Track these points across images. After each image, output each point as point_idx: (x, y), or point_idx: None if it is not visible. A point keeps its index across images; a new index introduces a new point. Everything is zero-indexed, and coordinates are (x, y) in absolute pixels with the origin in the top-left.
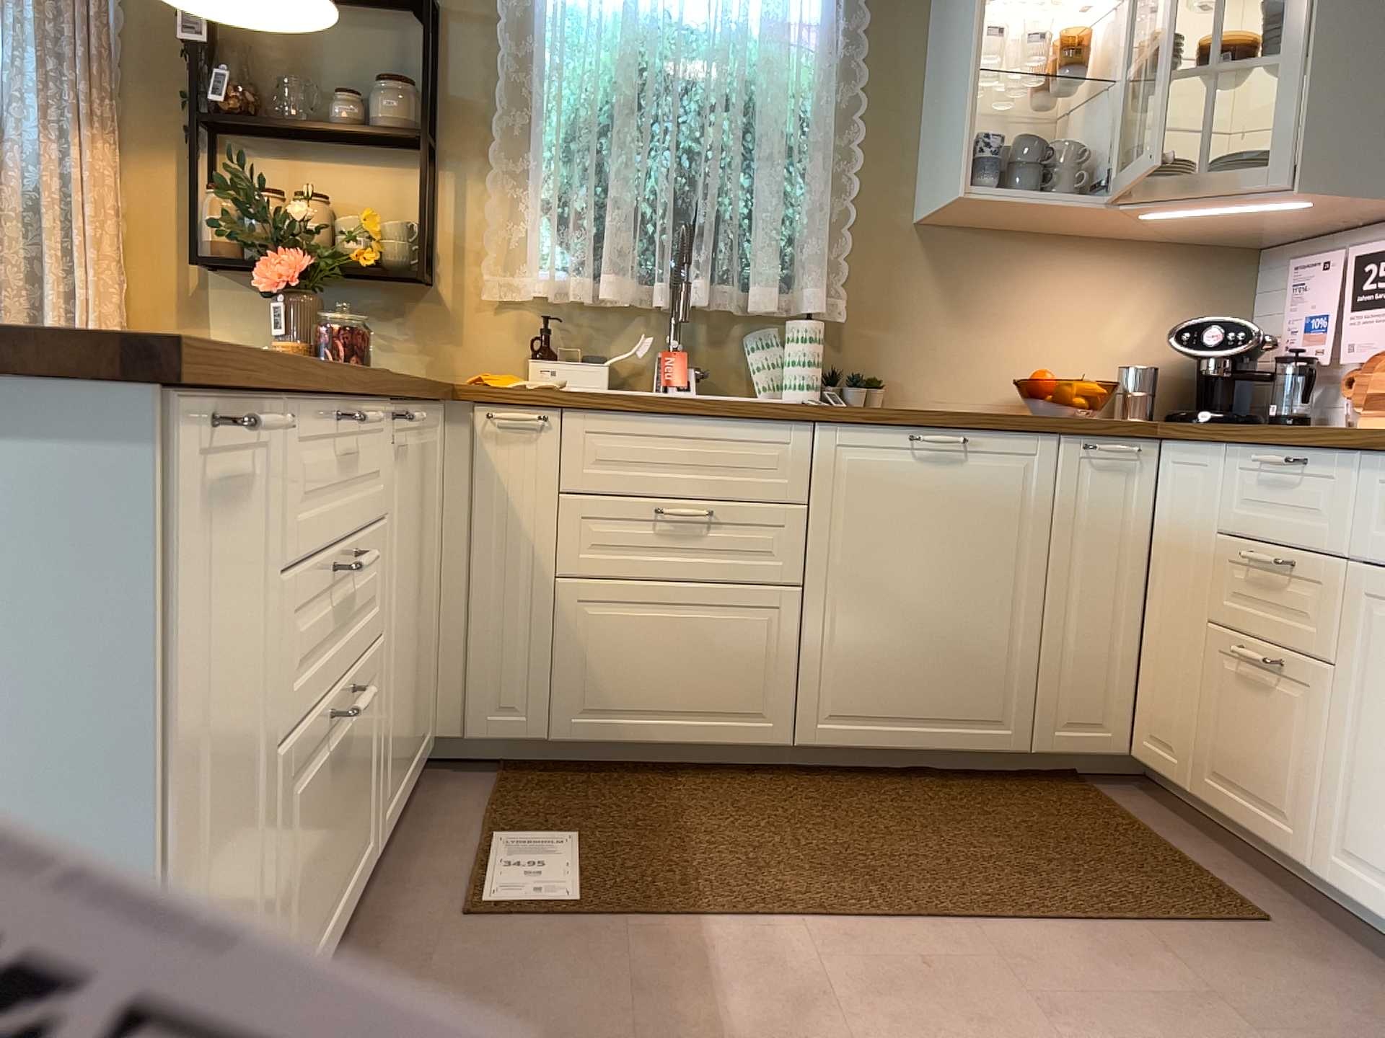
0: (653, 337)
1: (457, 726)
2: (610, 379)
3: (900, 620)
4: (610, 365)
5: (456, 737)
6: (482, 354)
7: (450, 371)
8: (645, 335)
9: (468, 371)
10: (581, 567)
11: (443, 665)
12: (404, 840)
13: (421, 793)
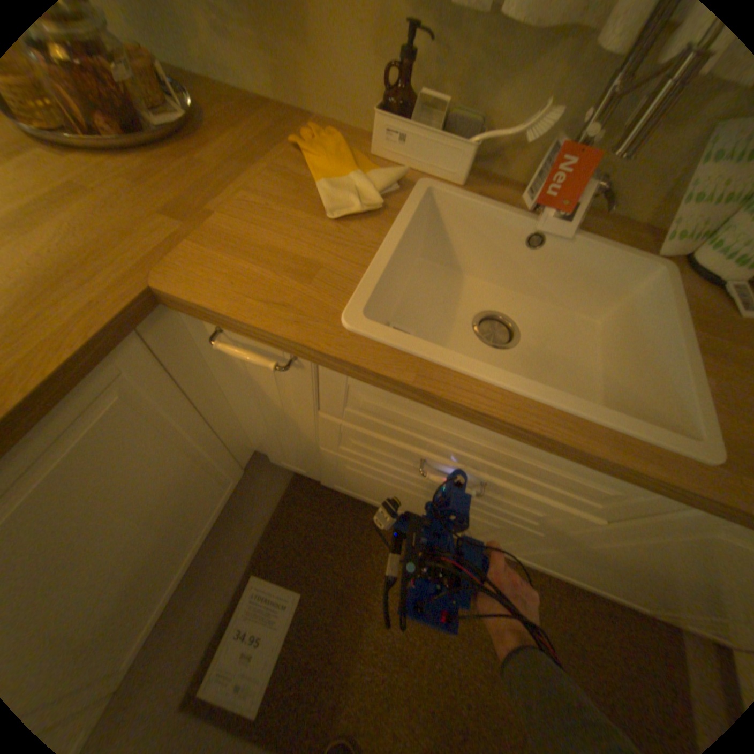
0: (565, 111)
1: (267, 454)
2: (478, 157)
3: (625, 578)
4: (486, 136)
5: (268, 456)
6: (332, 70)
7: (296, 87)
8: (554, 105)
9: (316, 93)
10: (344, 454)
11: (249, 436)
12: (202, 559)
13: (242, 484)
